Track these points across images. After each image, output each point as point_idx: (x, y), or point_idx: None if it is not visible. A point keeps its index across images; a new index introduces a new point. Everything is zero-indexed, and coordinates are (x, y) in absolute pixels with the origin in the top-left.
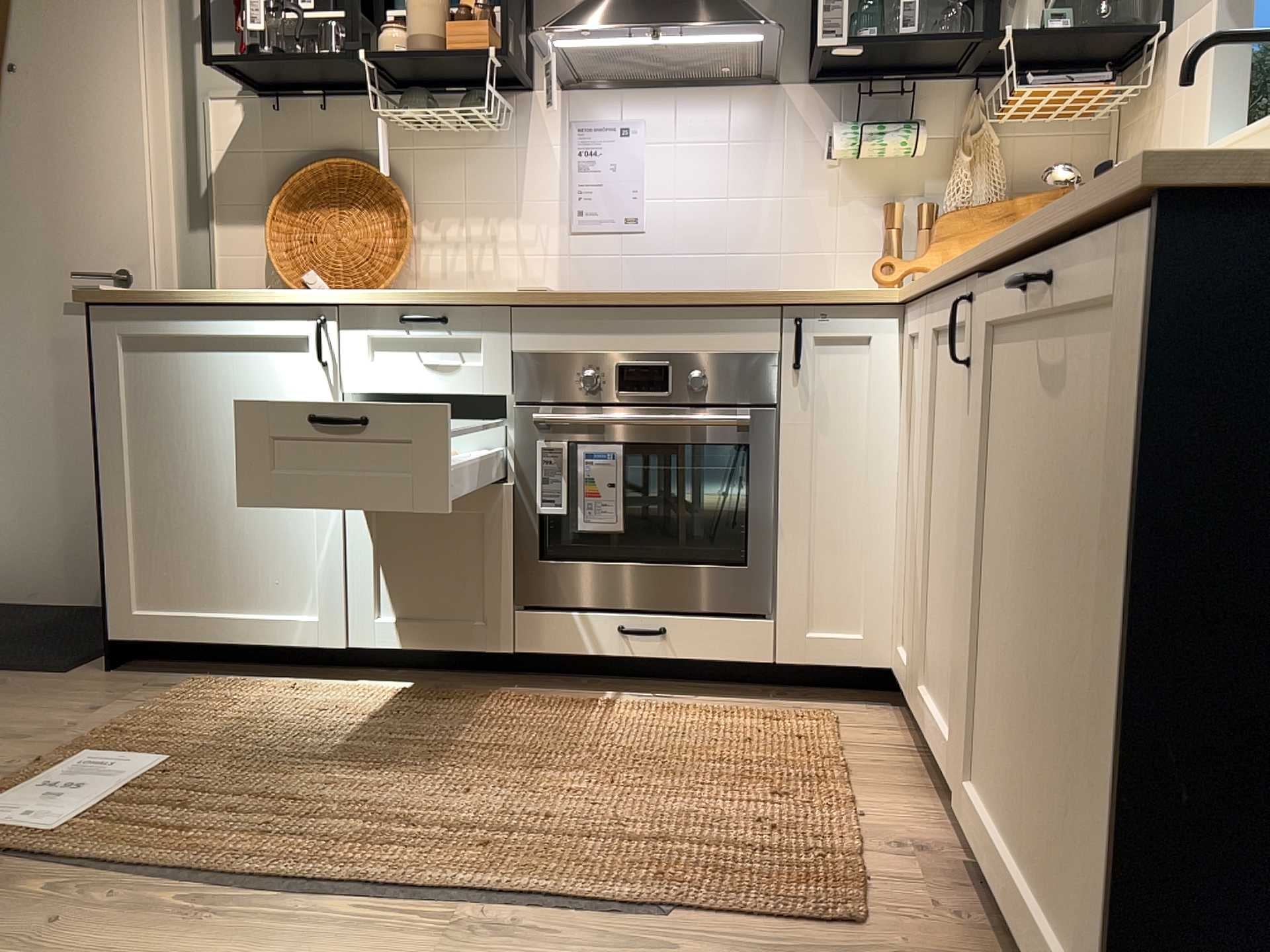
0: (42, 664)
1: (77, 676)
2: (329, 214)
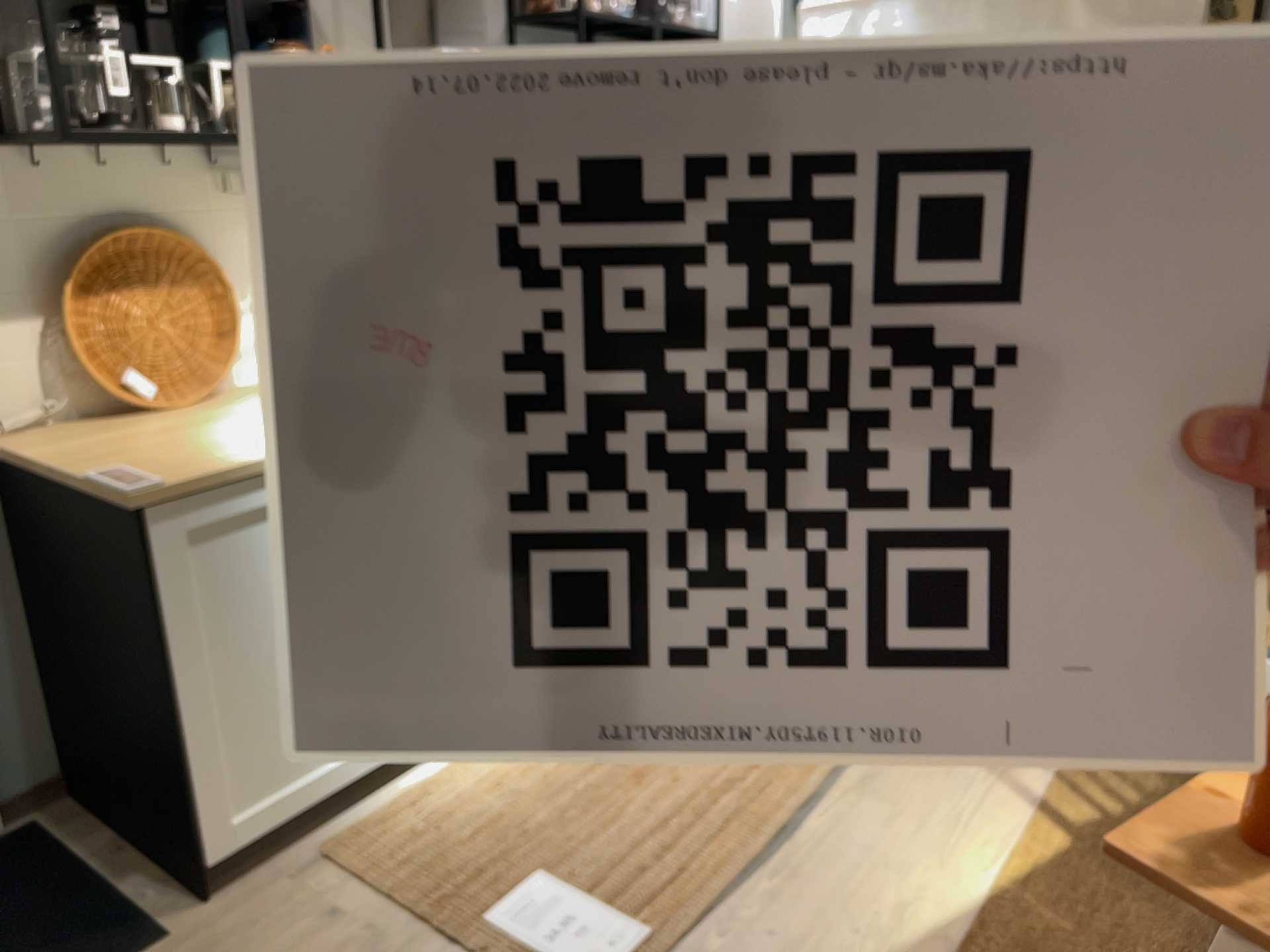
0: None
1: (188, 927)
2: (135, 296)
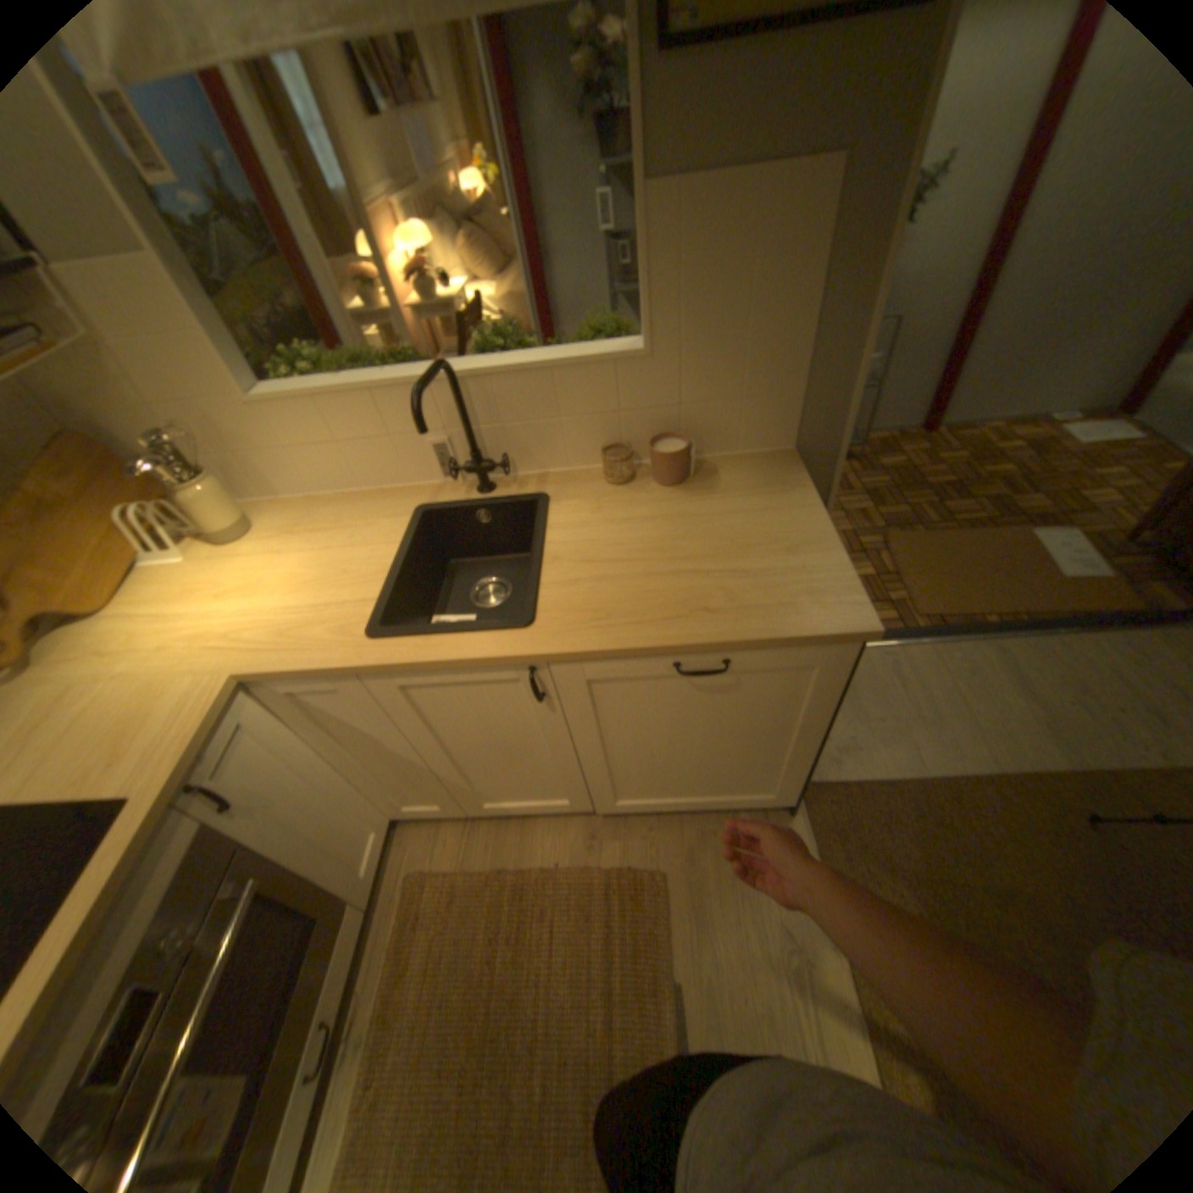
0: None
1: None
2: None
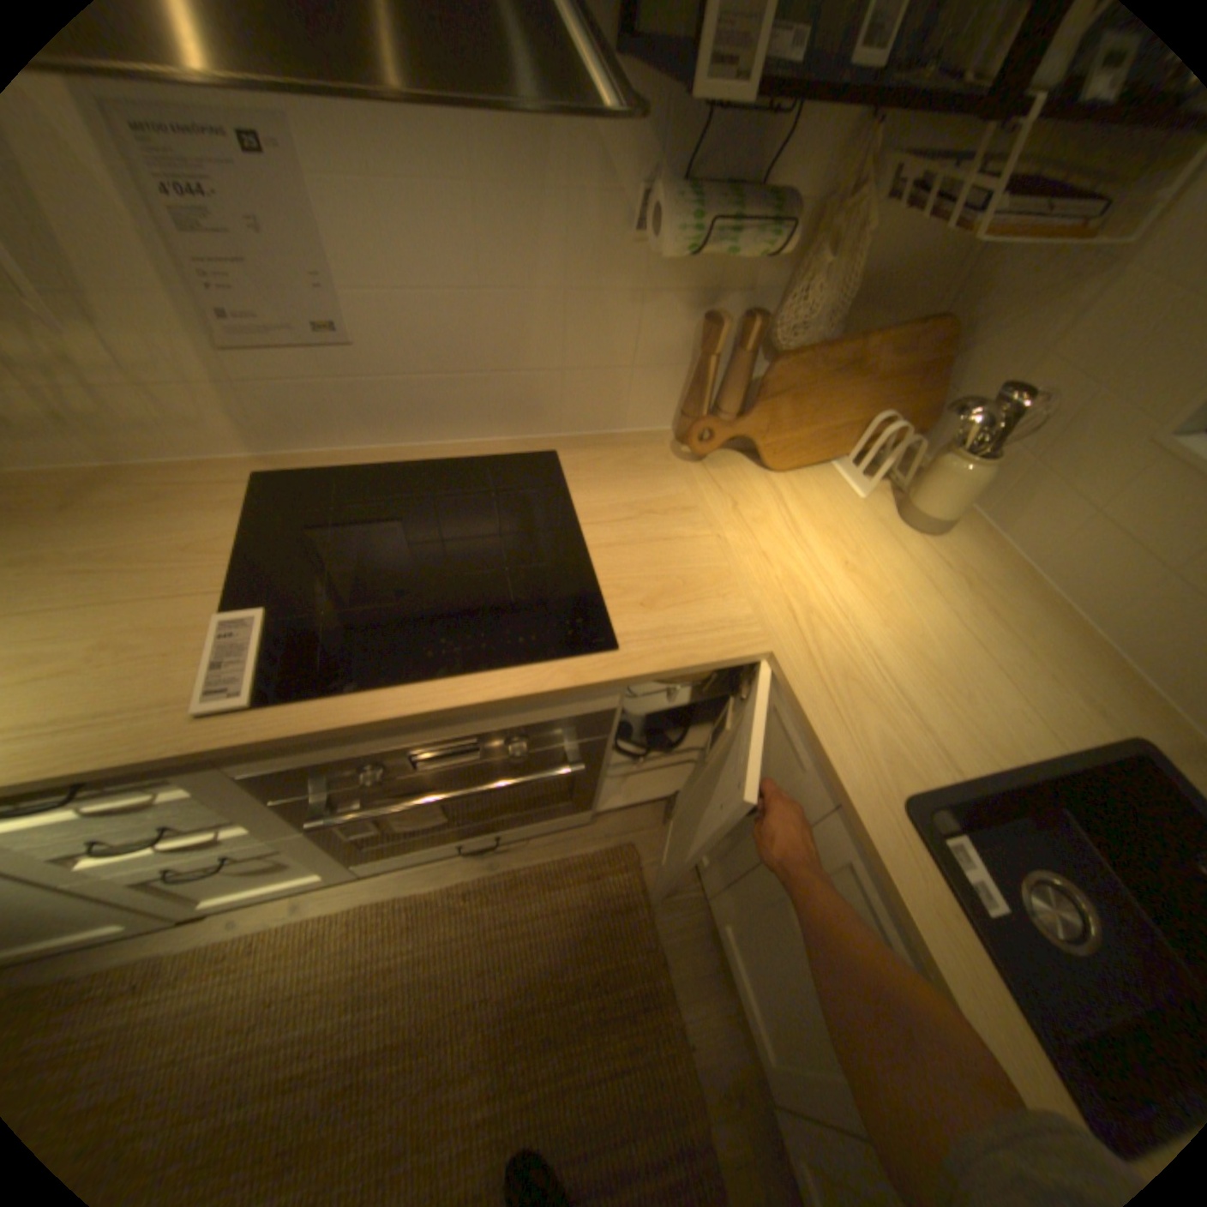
0: None
1: None
2: None
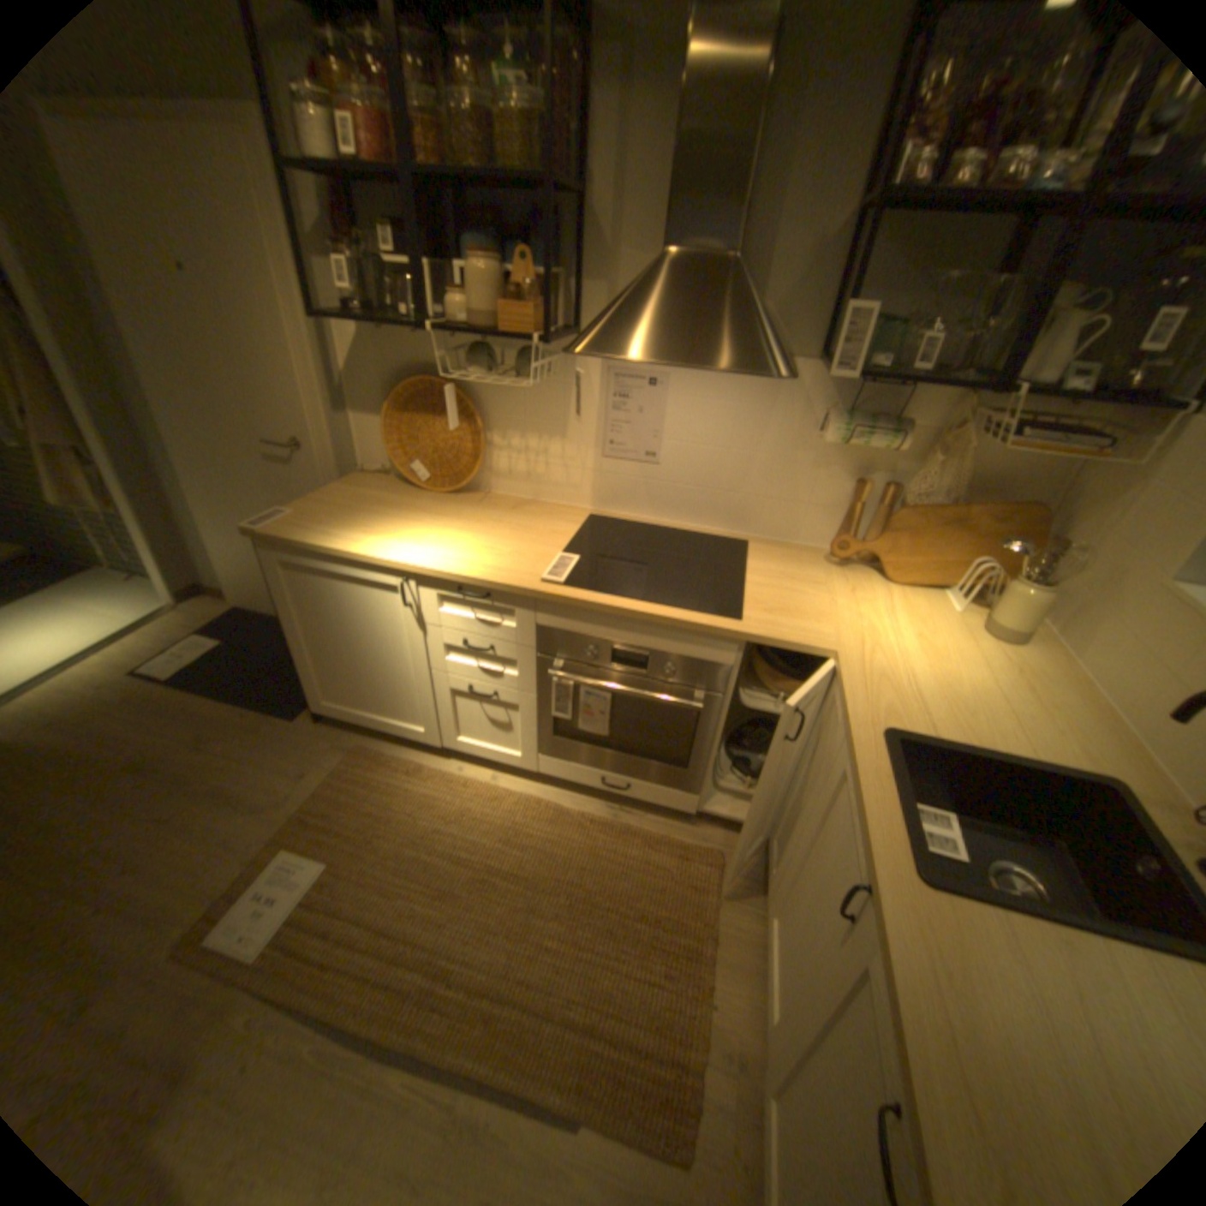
0: (280, 706)
1: (297, 725)
2: (425, 418)
